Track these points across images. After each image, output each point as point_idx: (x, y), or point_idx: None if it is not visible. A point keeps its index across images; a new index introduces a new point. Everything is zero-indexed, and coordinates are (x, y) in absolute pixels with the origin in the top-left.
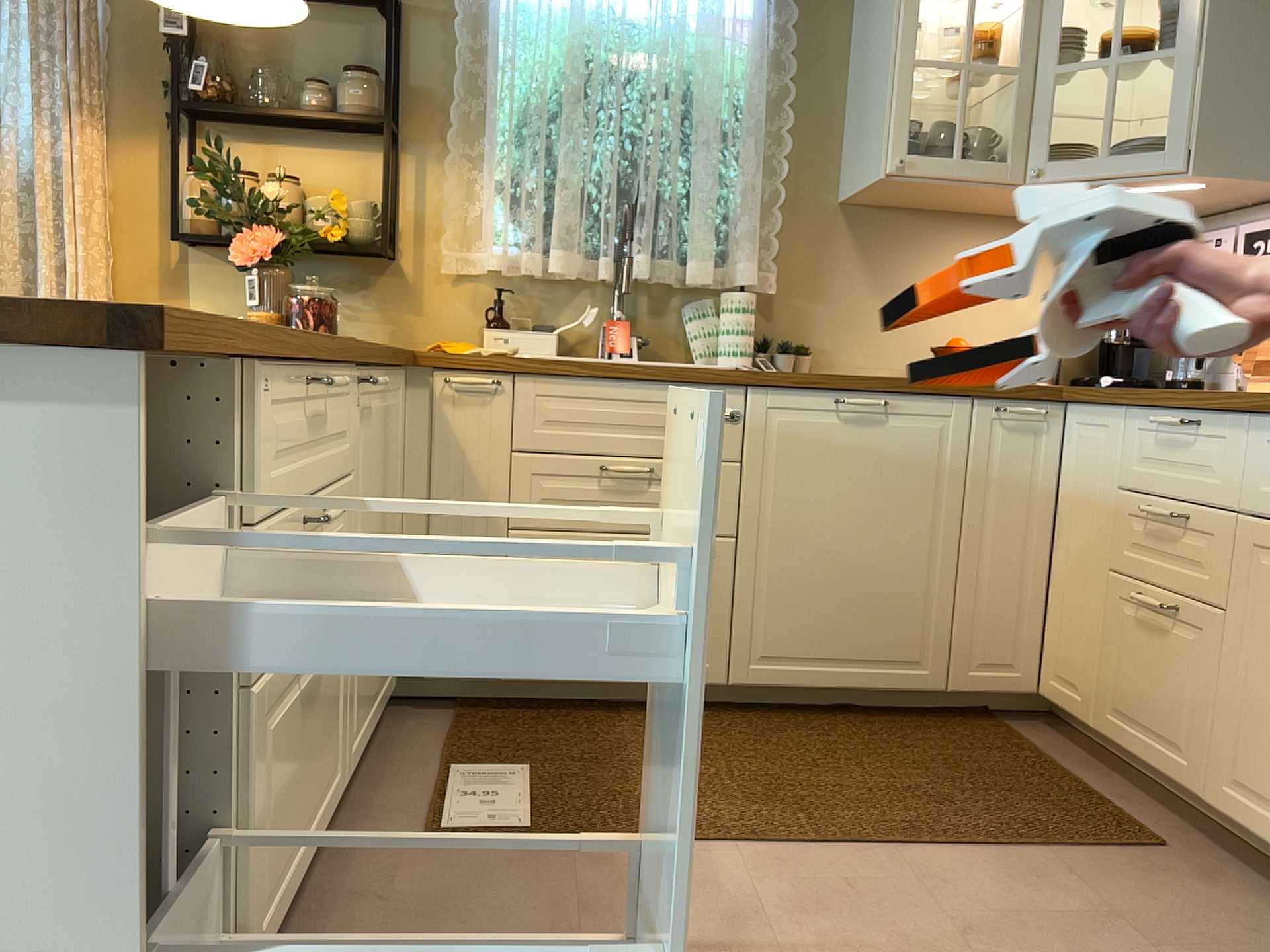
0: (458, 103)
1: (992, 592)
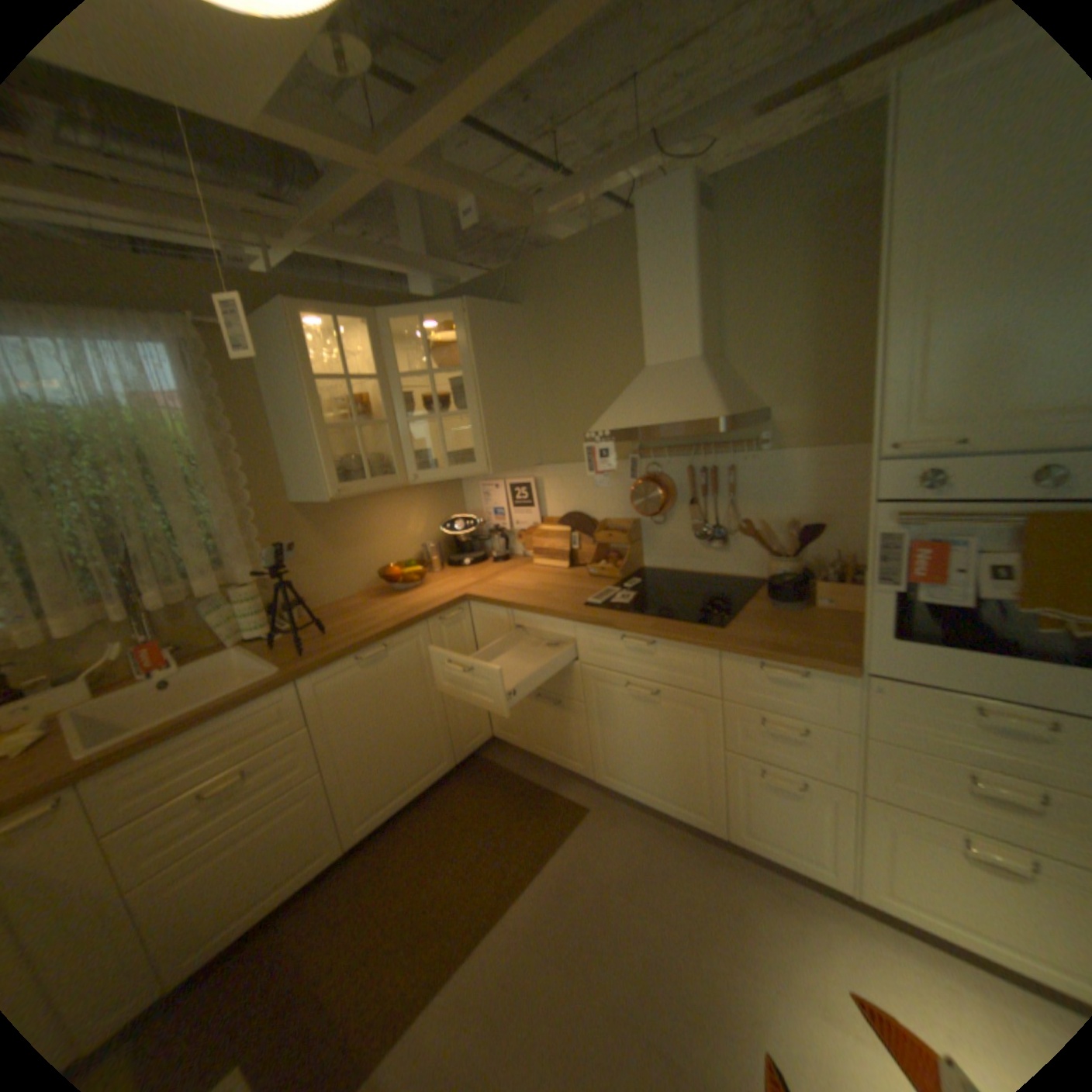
0: None
1: (460, 707)
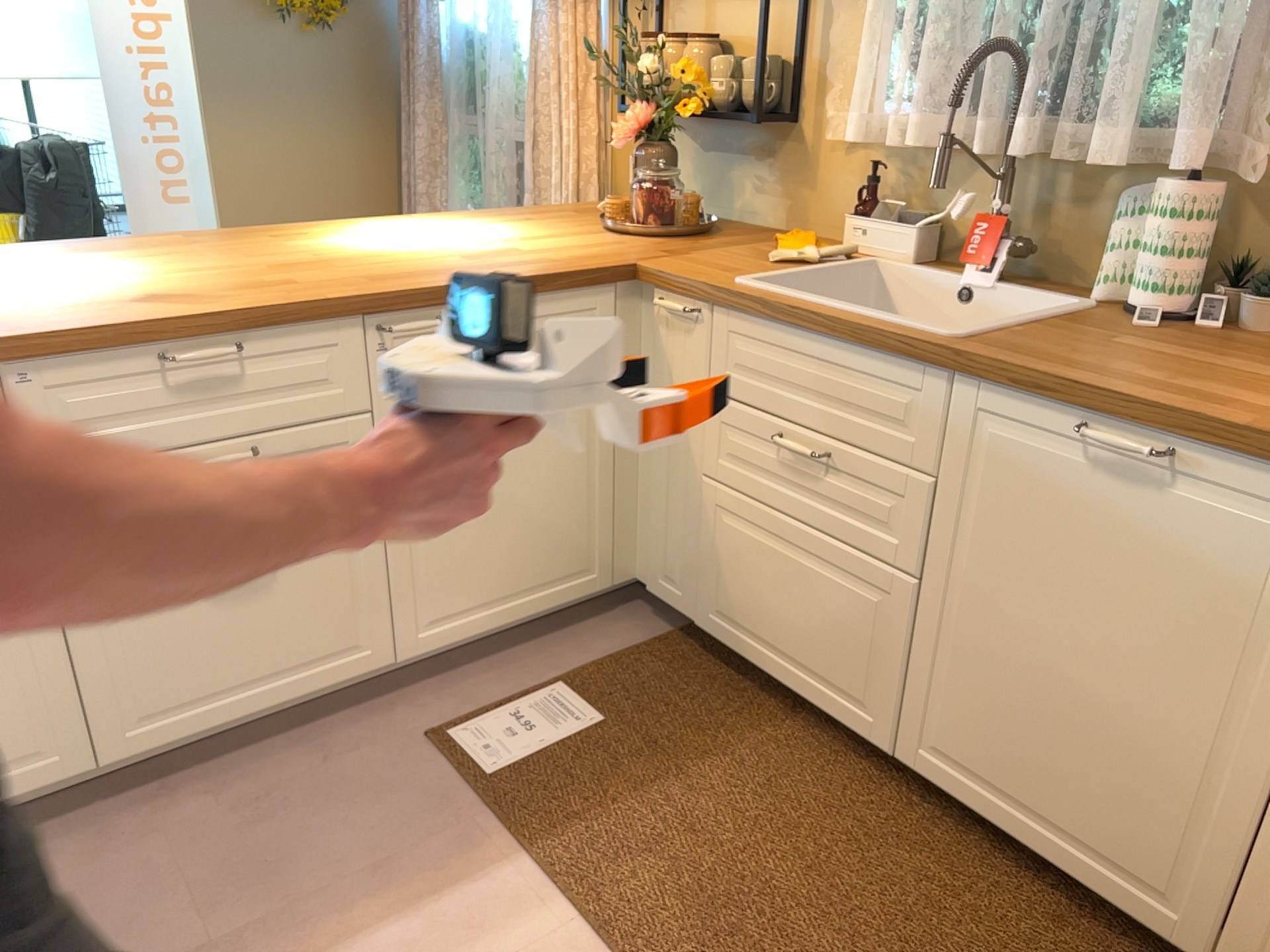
0: None
1: None
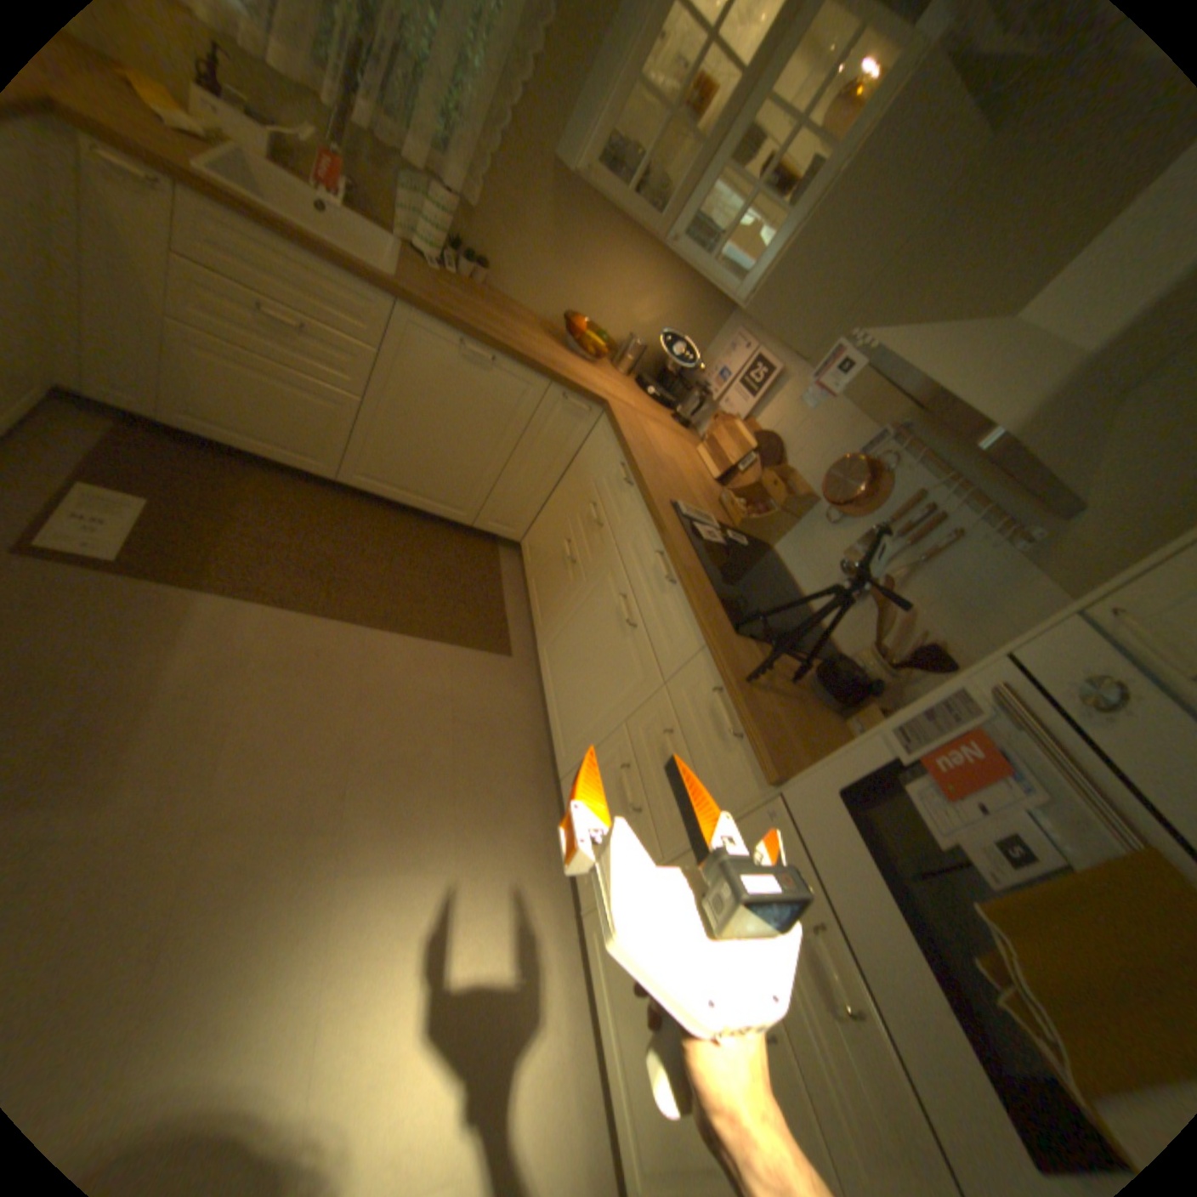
0: None
1: (515, 491)
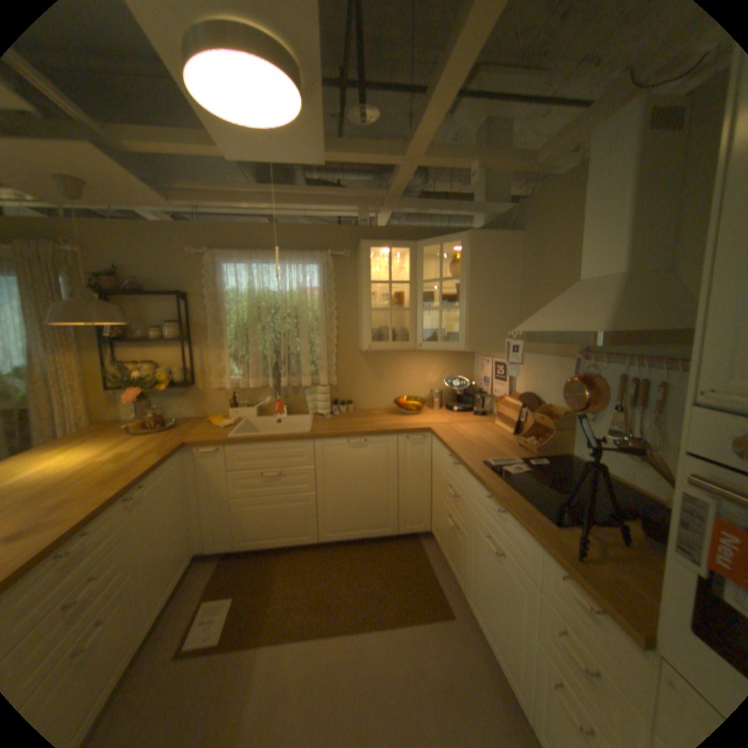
0: (210, 328)
1: (410, 499)
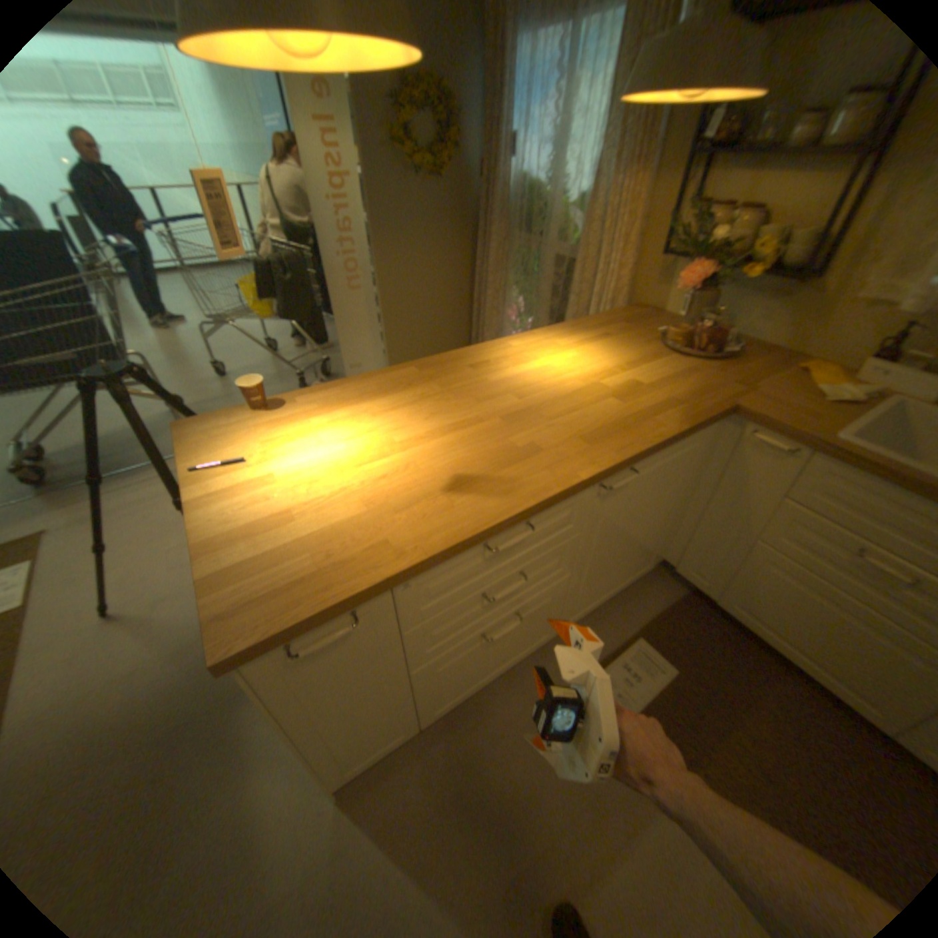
0: None
1: None
